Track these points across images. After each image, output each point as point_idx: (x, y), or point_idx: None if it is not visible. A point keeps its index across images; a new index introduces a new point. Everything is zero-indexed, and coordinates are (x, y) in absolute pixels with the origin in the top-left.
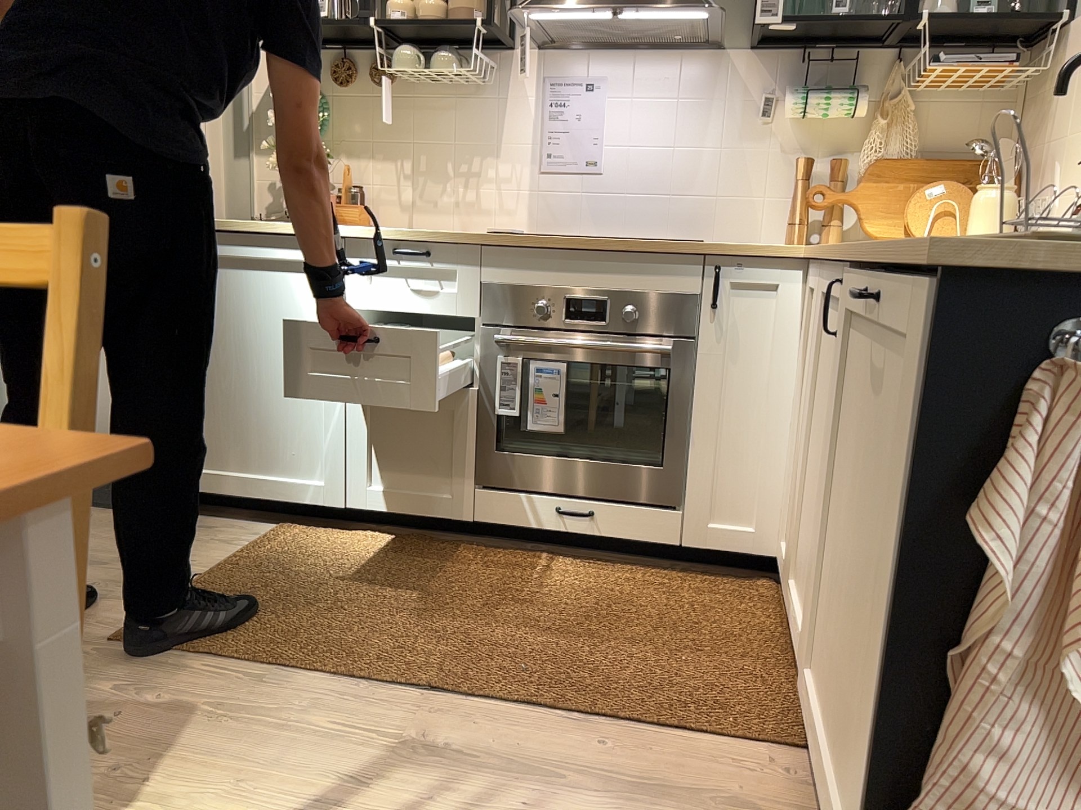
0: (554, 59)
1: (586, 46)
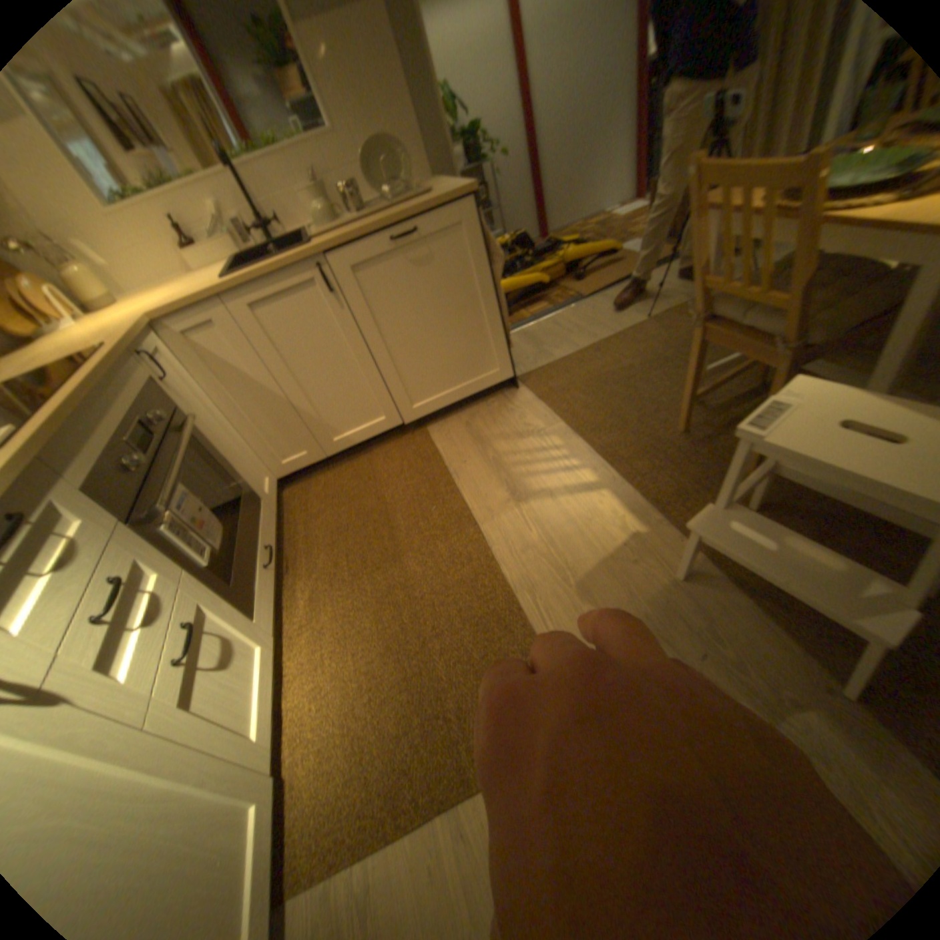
0: None
1: None
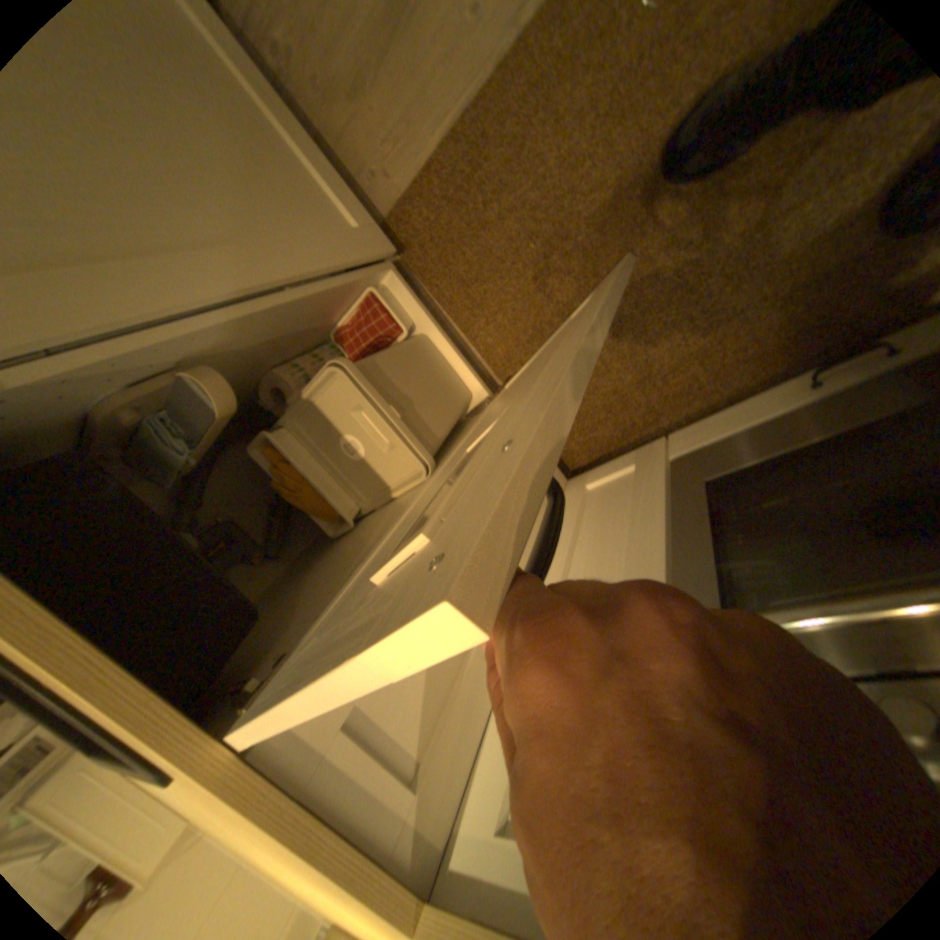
0: None
1: None
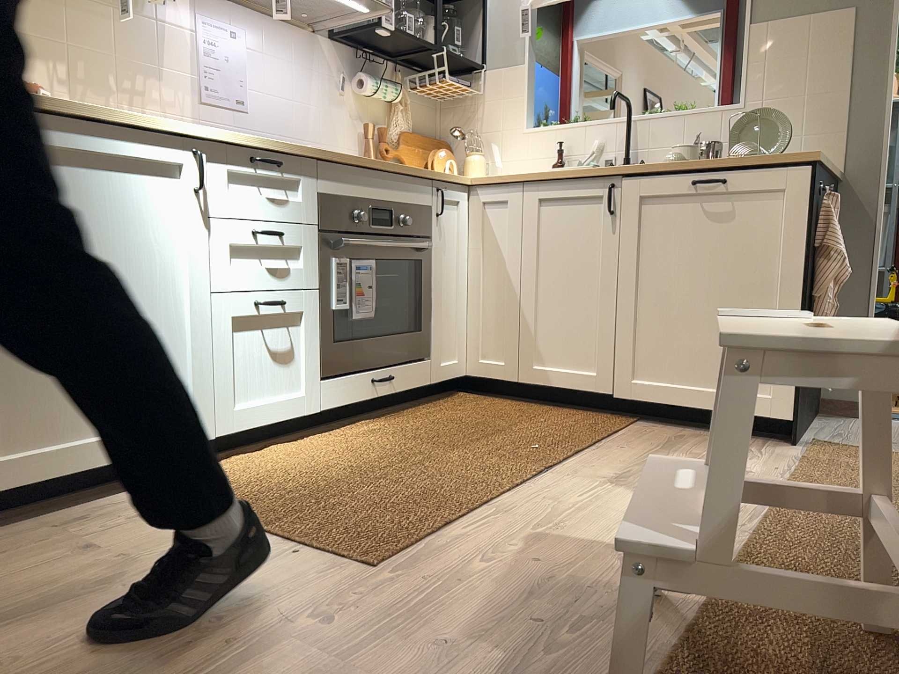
0: (206, 2)
1: (231, 0)
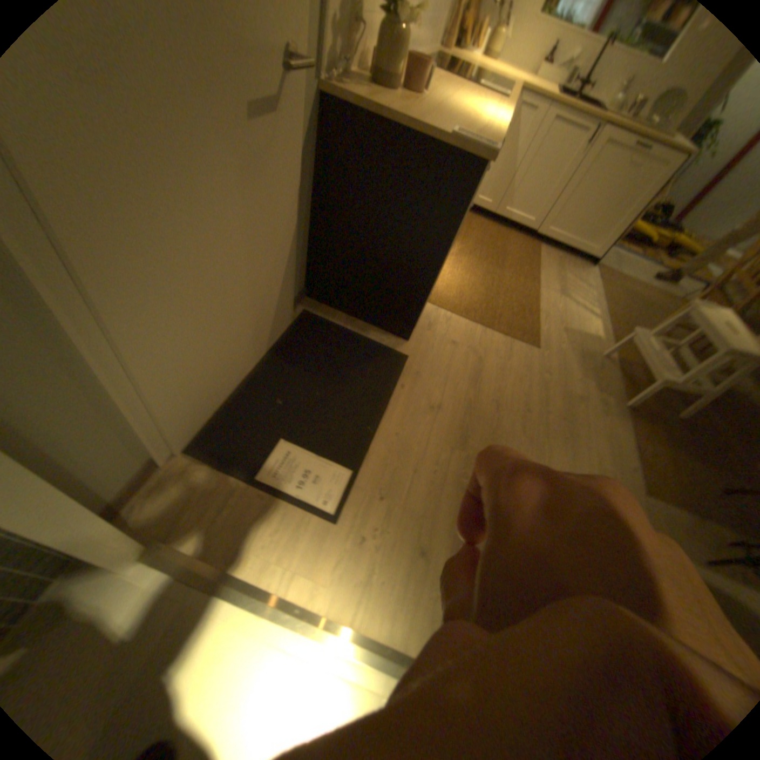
0: None
1: None
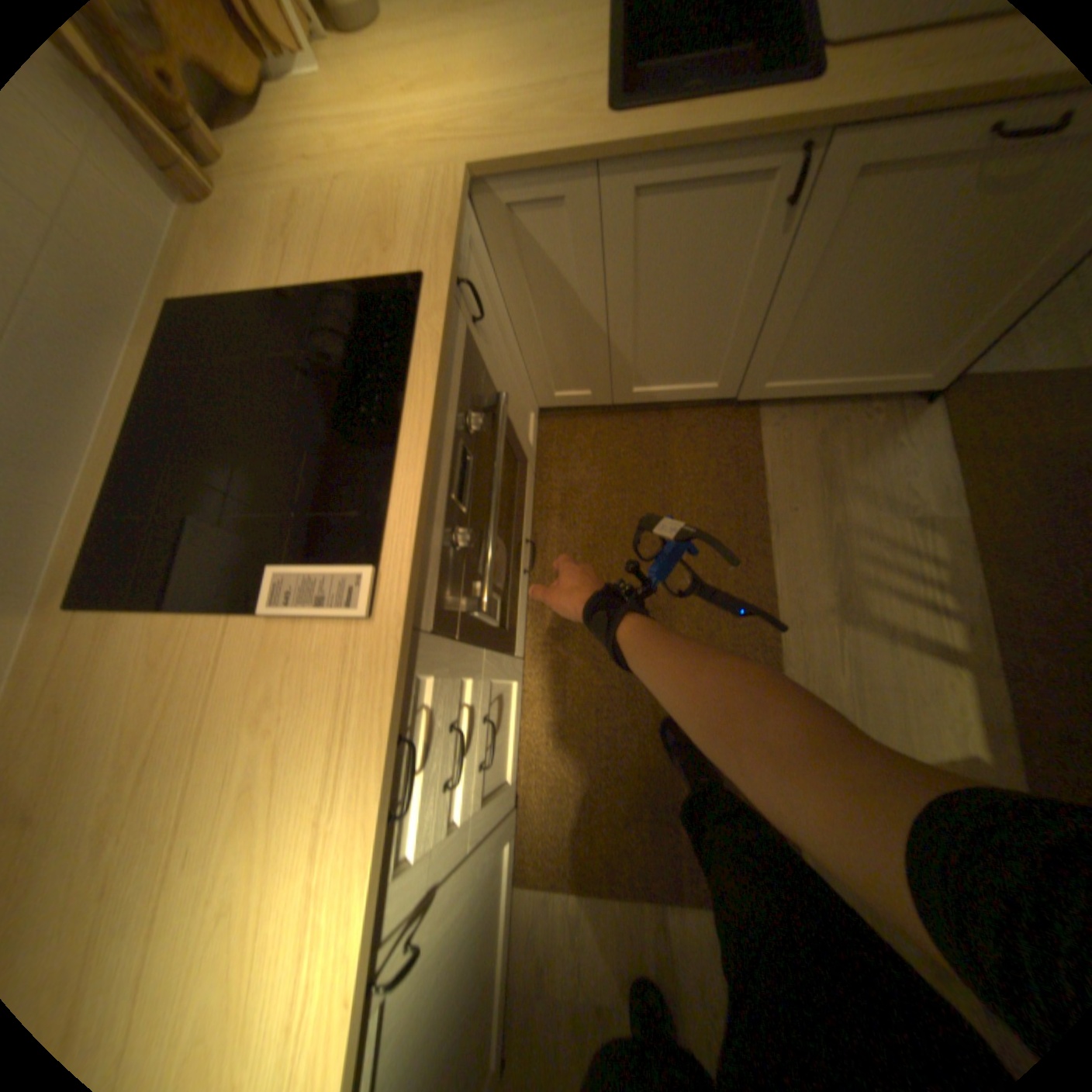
0: None
1: None
